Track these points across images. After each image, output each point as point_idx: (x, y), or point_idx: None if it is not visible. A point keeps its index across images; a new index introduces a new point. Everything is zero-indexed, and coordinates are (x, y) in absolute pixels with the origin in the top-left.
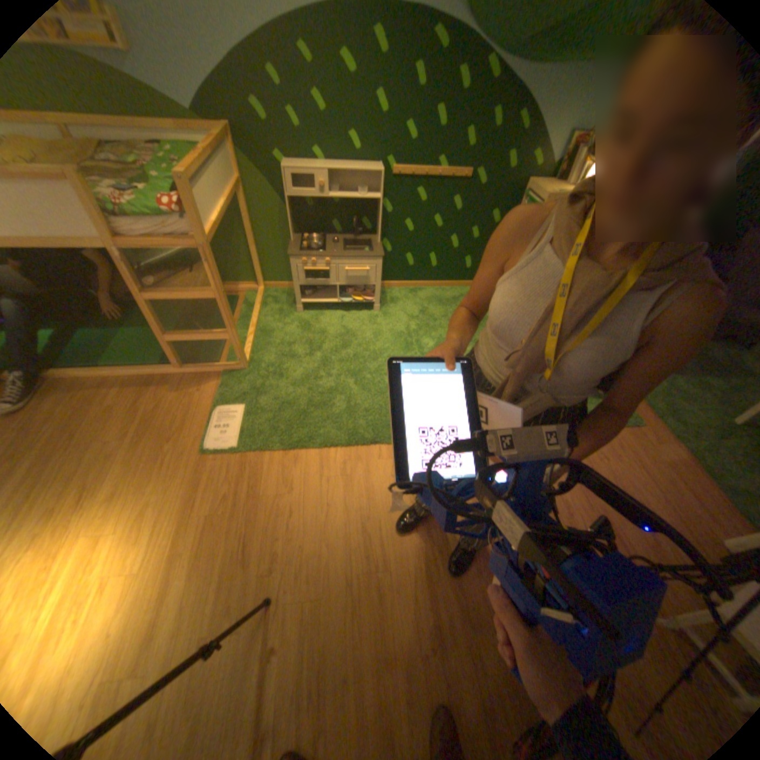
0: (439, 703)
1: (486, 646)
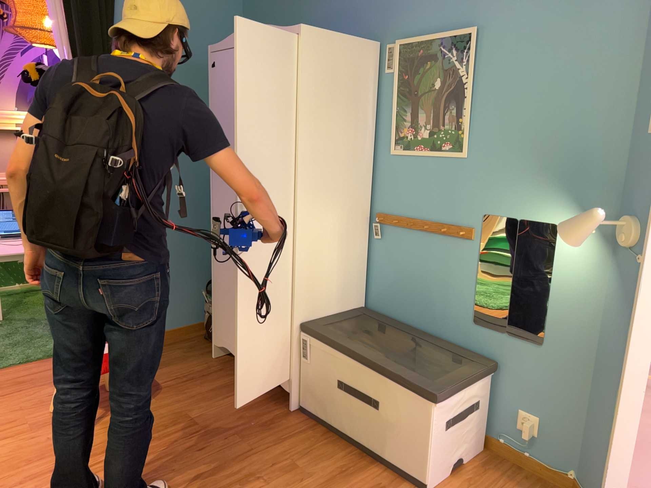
0: (283, 465)
1: (229, 452)
